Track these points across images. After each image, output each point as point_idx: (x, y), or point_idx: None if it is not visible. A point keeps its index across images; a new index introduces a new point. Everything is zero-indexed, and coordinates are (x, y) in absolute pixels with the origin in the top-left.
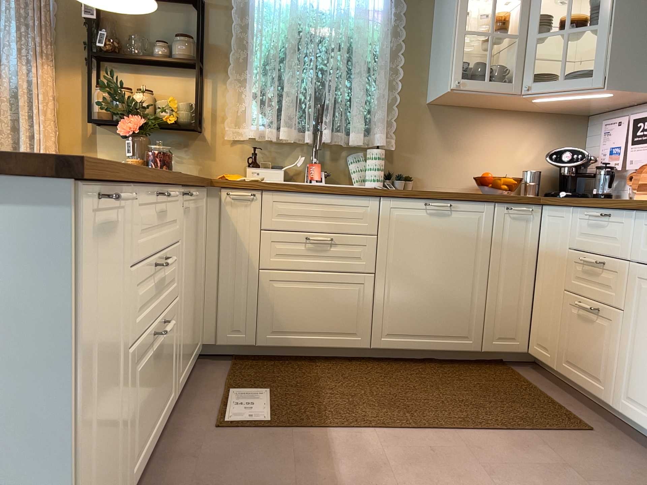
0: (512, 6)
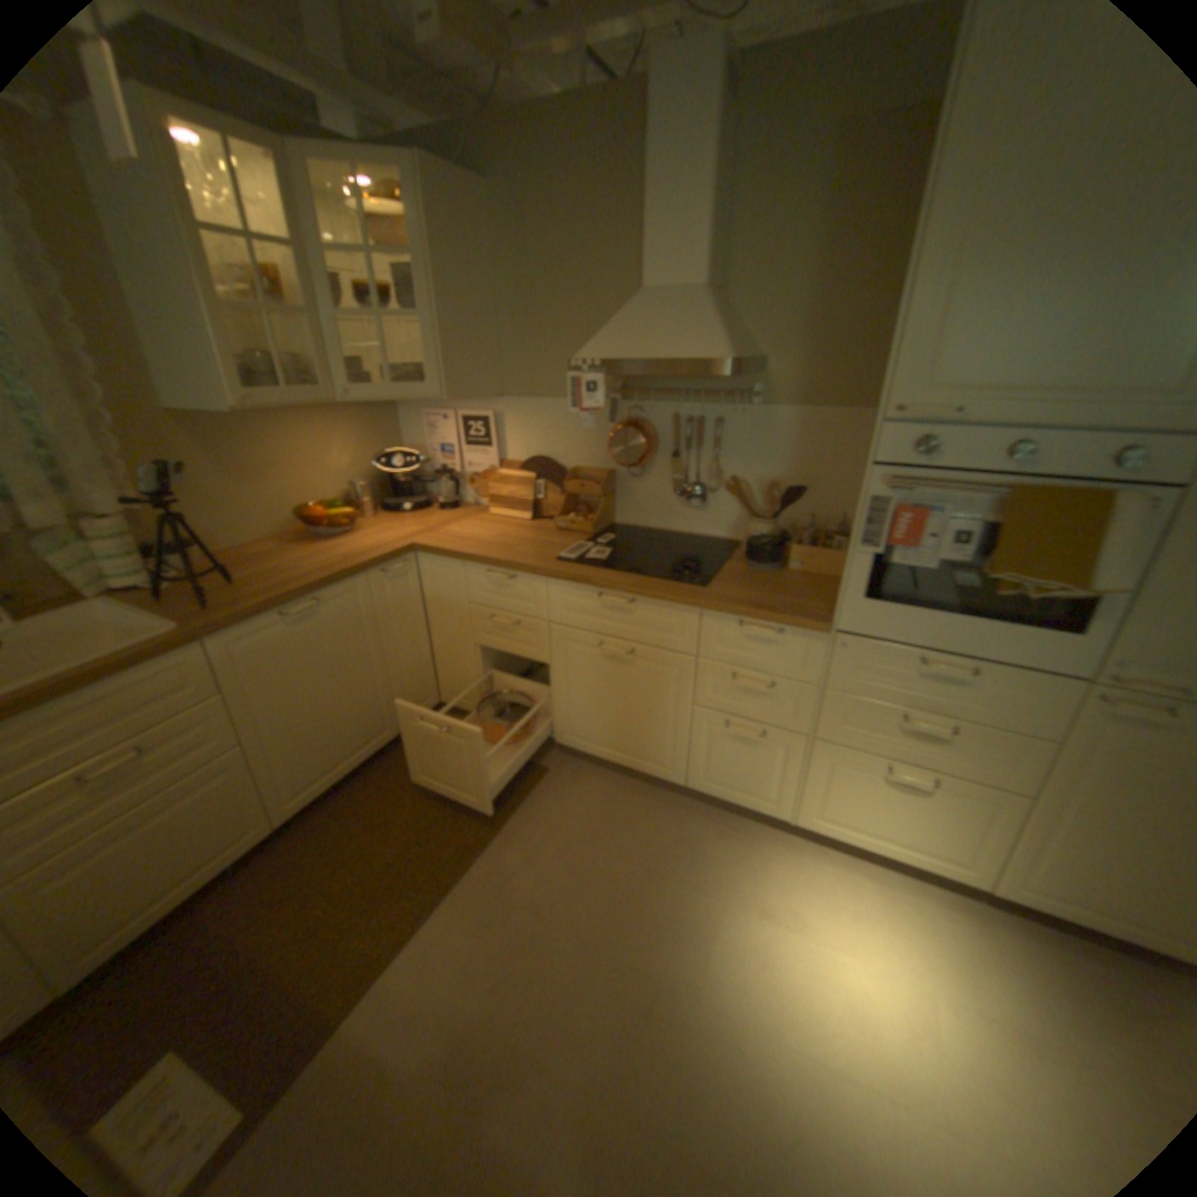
0: (261, 242)
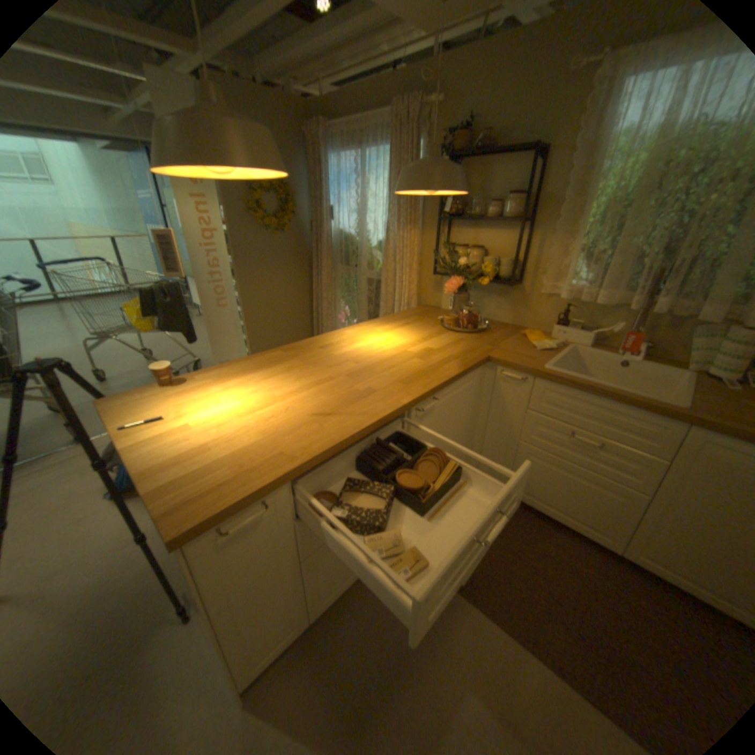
0: None
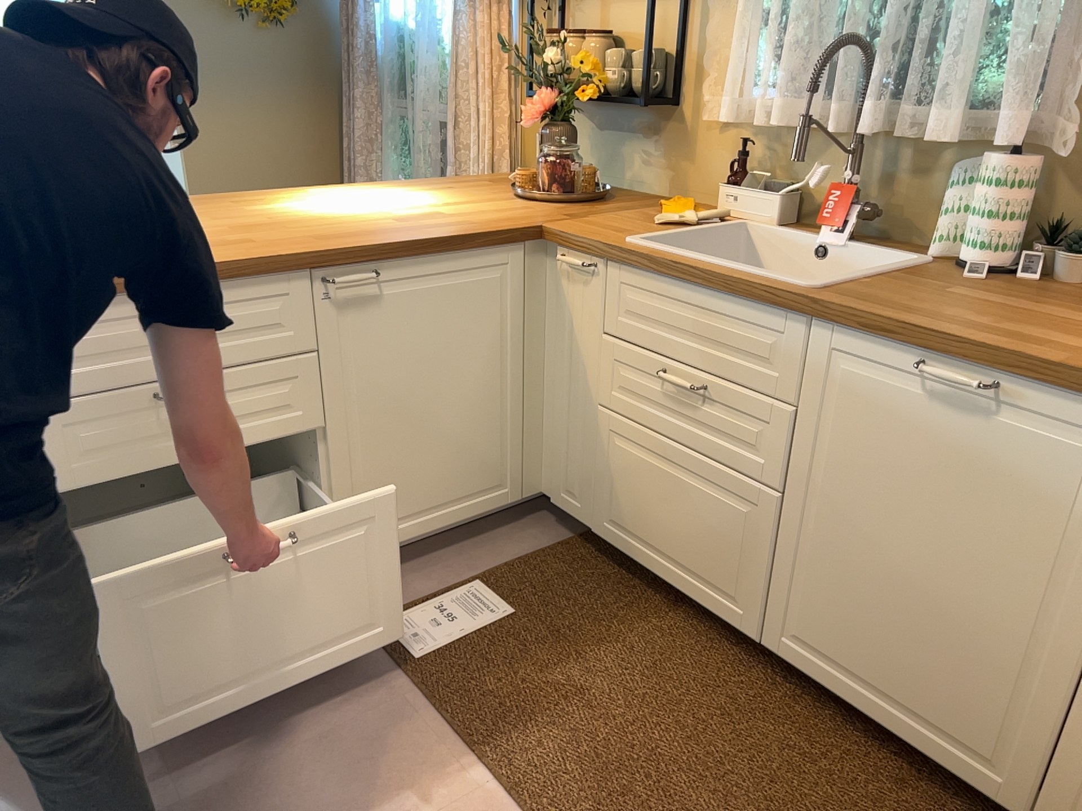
0: None
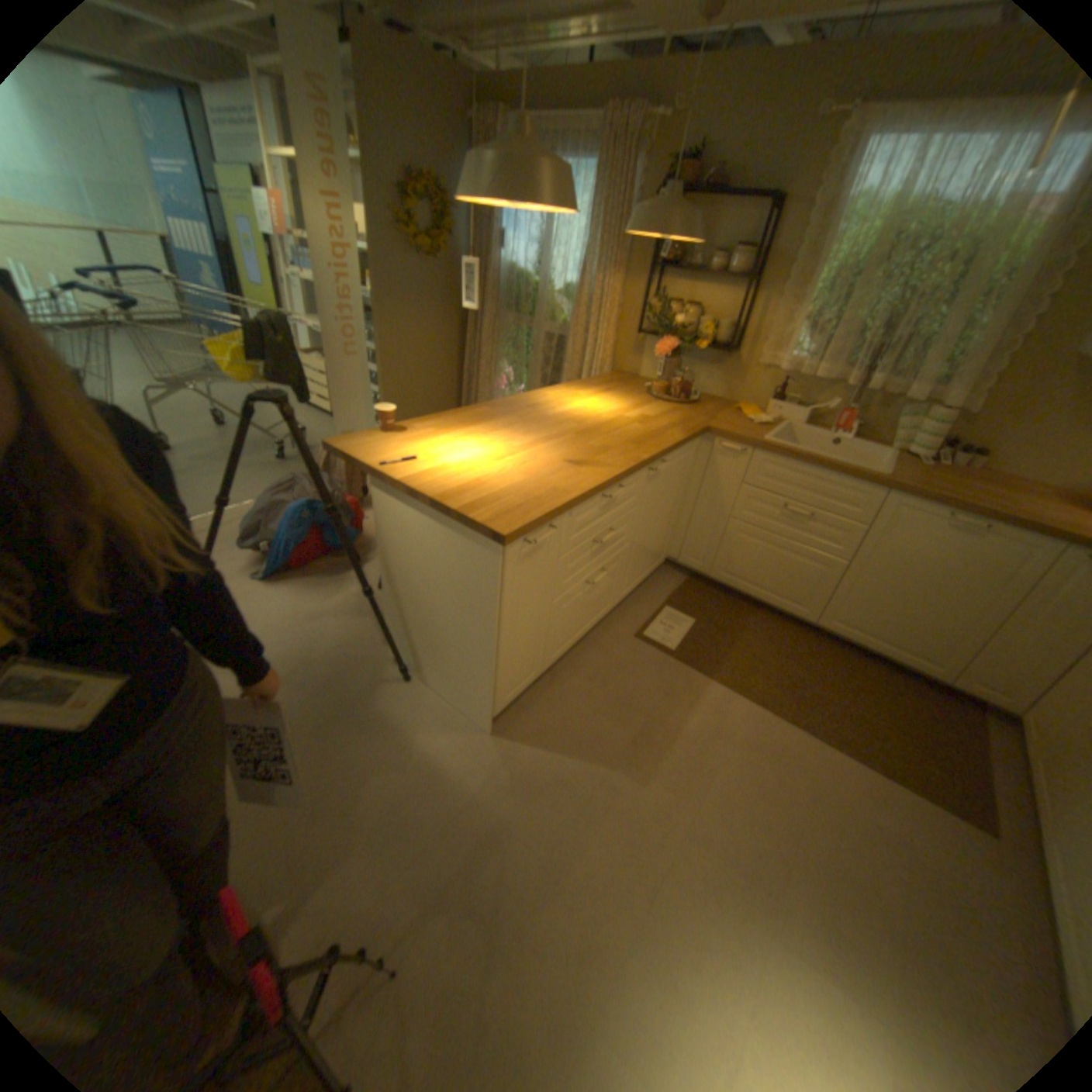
0: None
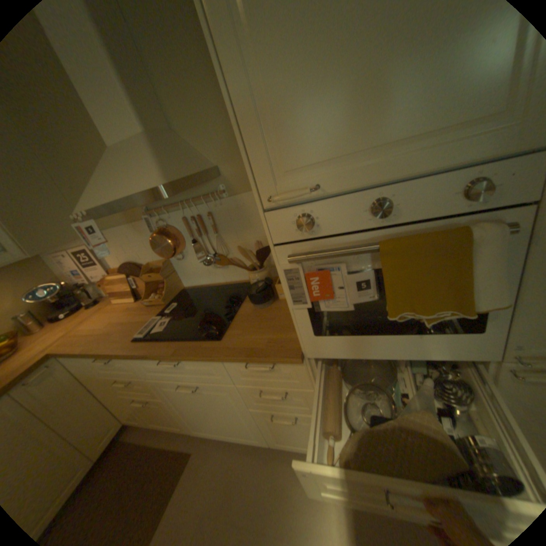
0: None
